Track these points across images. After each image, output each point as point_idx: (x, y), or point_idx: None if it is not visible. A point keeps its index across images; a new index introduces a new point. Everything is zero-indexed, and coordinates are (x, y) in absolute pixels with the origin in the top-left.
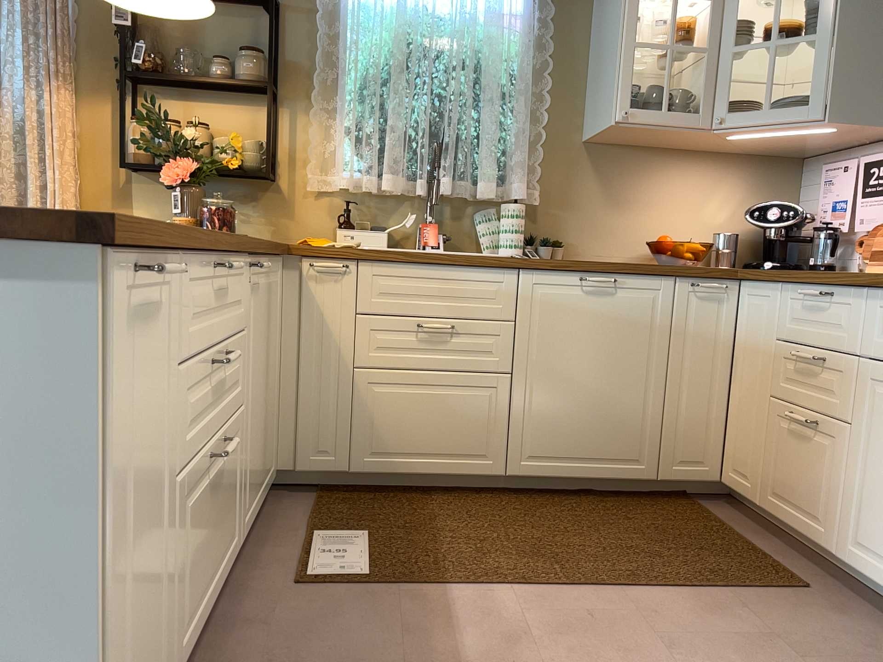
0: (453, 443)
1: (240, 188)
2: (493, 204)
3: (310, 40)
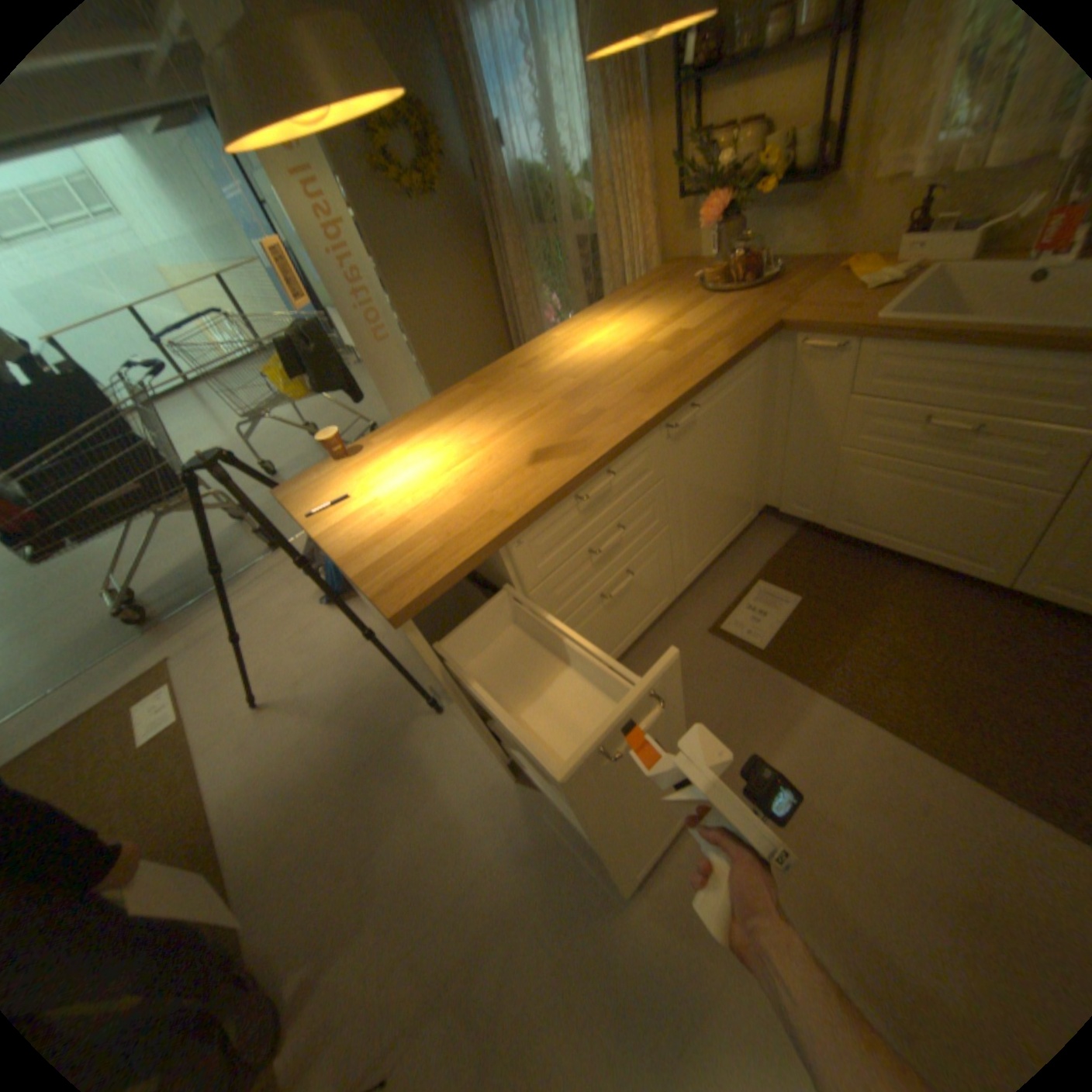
0: (945, 539)
1: (794, 187)
2: None
3: None
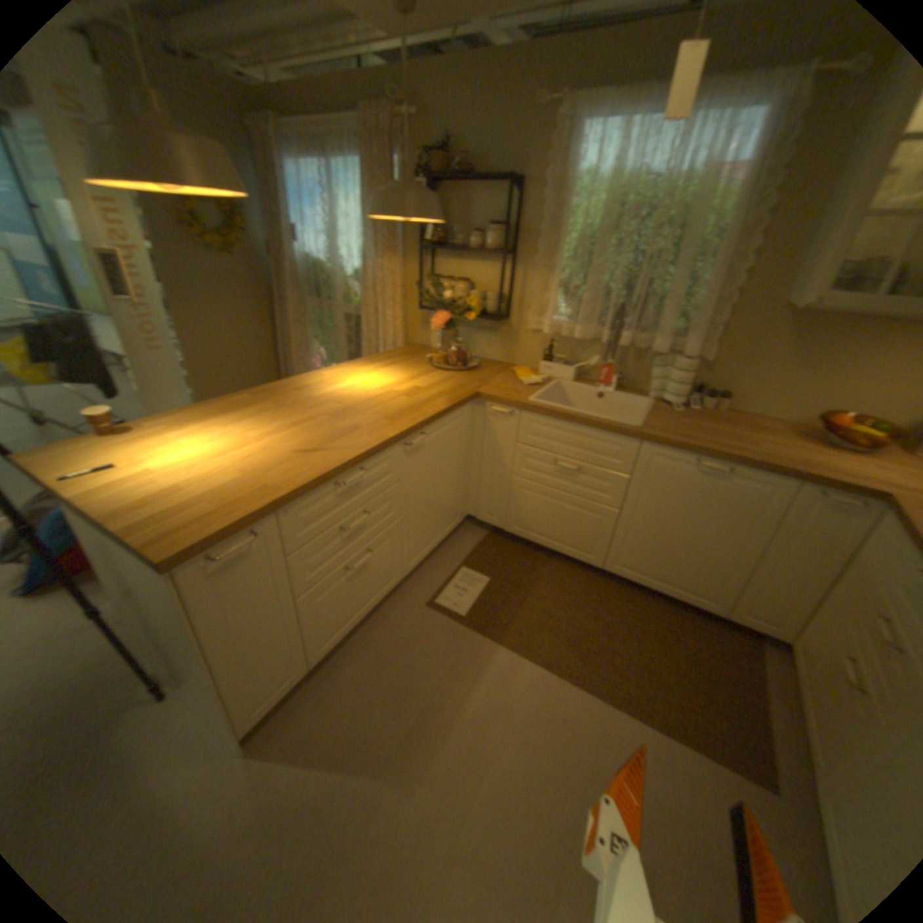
0: (569, 538)
1: (487, 321)
2: (672, 352)
3: (543, 206)
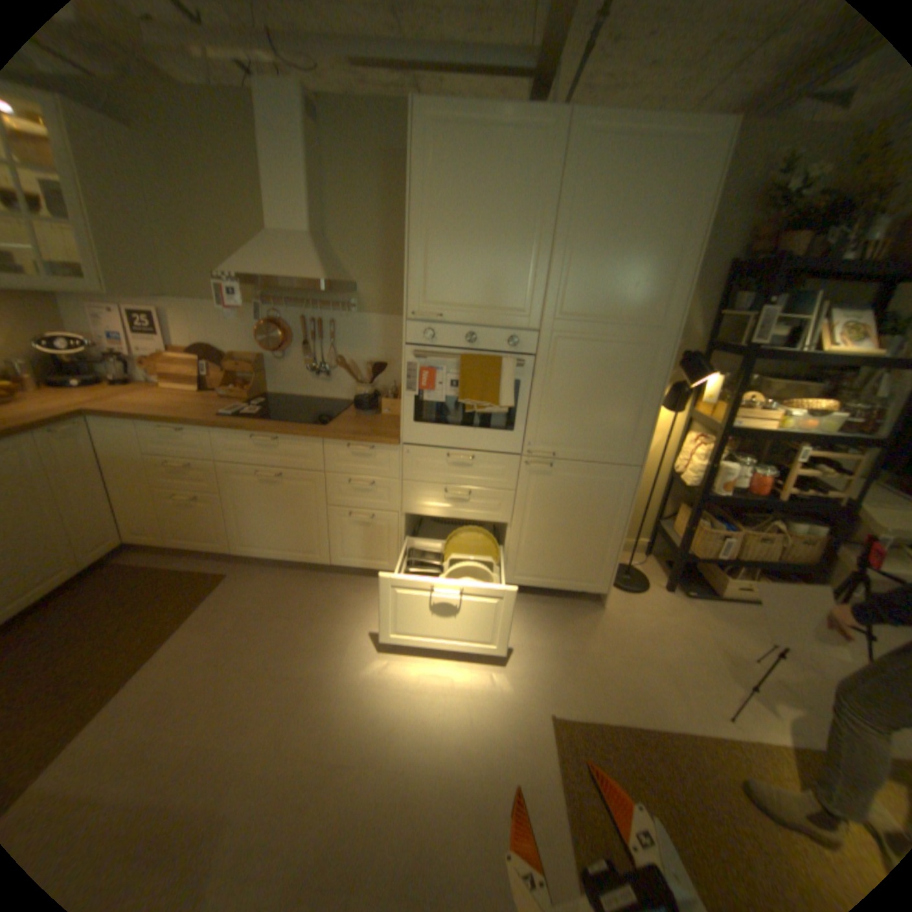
0: None
1: None
2: None
3: None
